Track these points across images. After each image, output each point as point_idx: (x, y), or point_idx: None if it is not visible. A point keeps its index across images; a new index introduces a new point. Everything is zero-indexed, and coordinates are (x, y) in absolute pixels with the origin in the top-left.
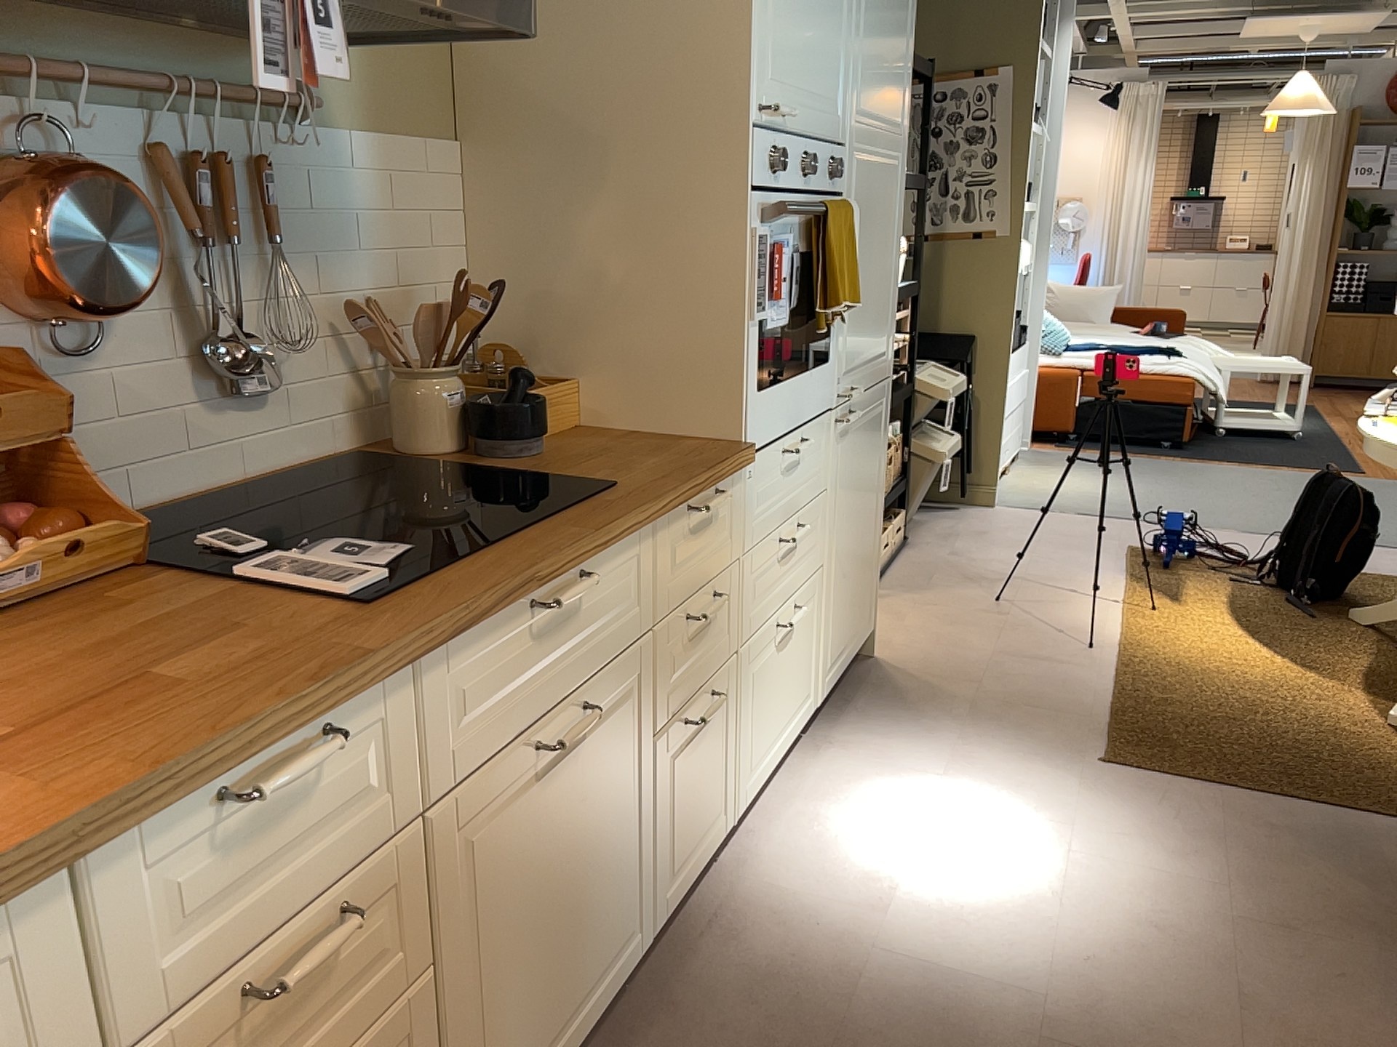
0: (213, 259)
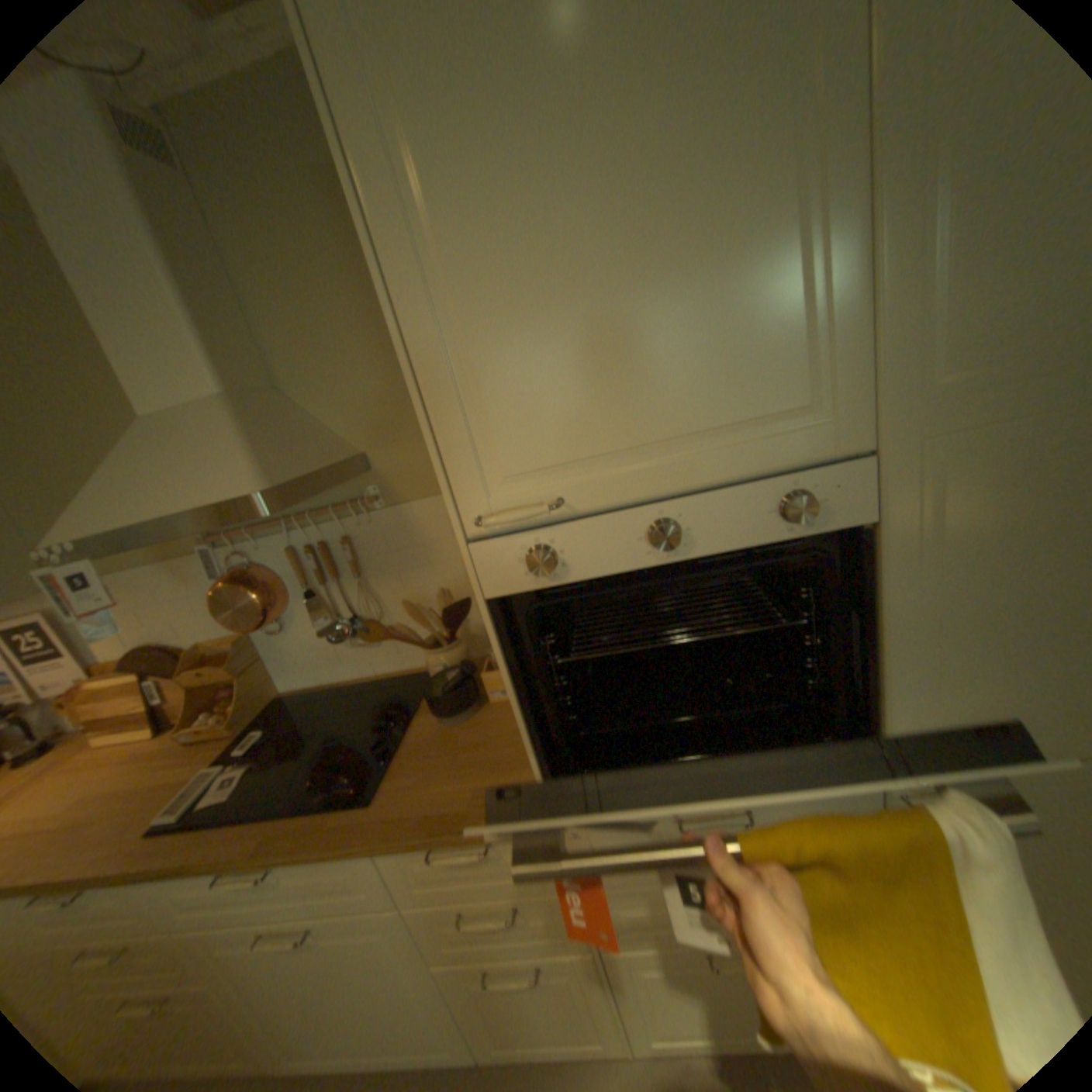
0: (332, 586)
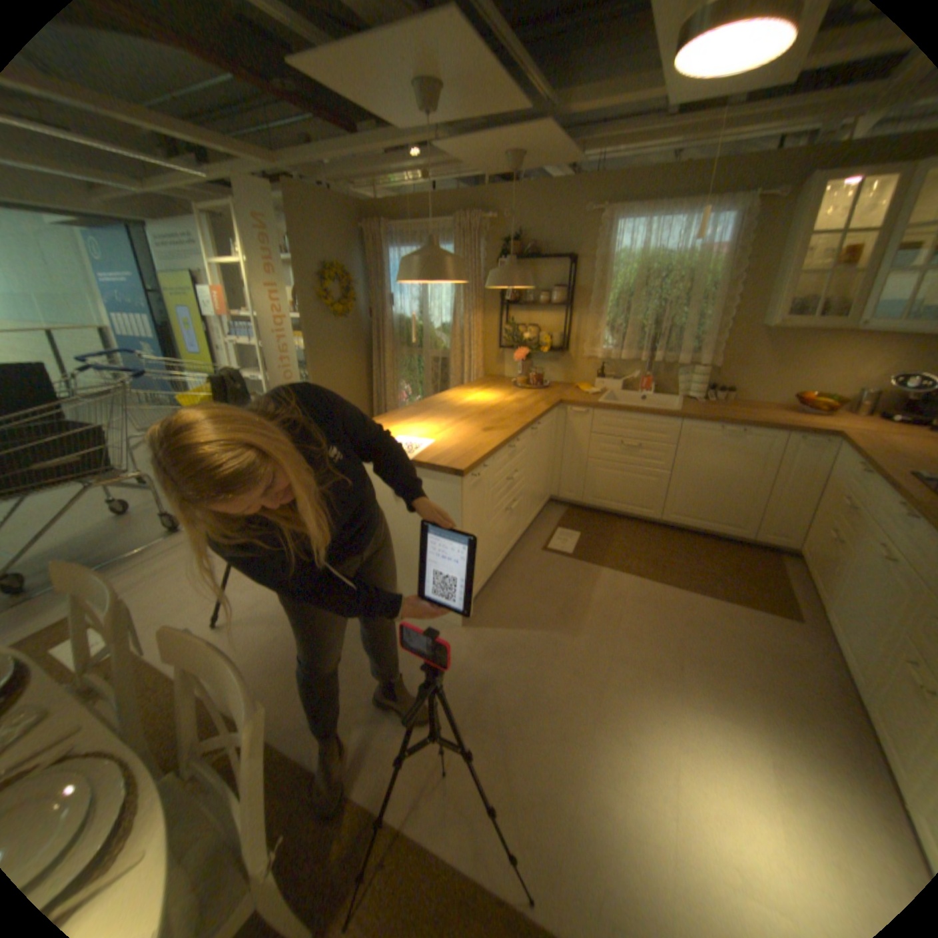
0: None
